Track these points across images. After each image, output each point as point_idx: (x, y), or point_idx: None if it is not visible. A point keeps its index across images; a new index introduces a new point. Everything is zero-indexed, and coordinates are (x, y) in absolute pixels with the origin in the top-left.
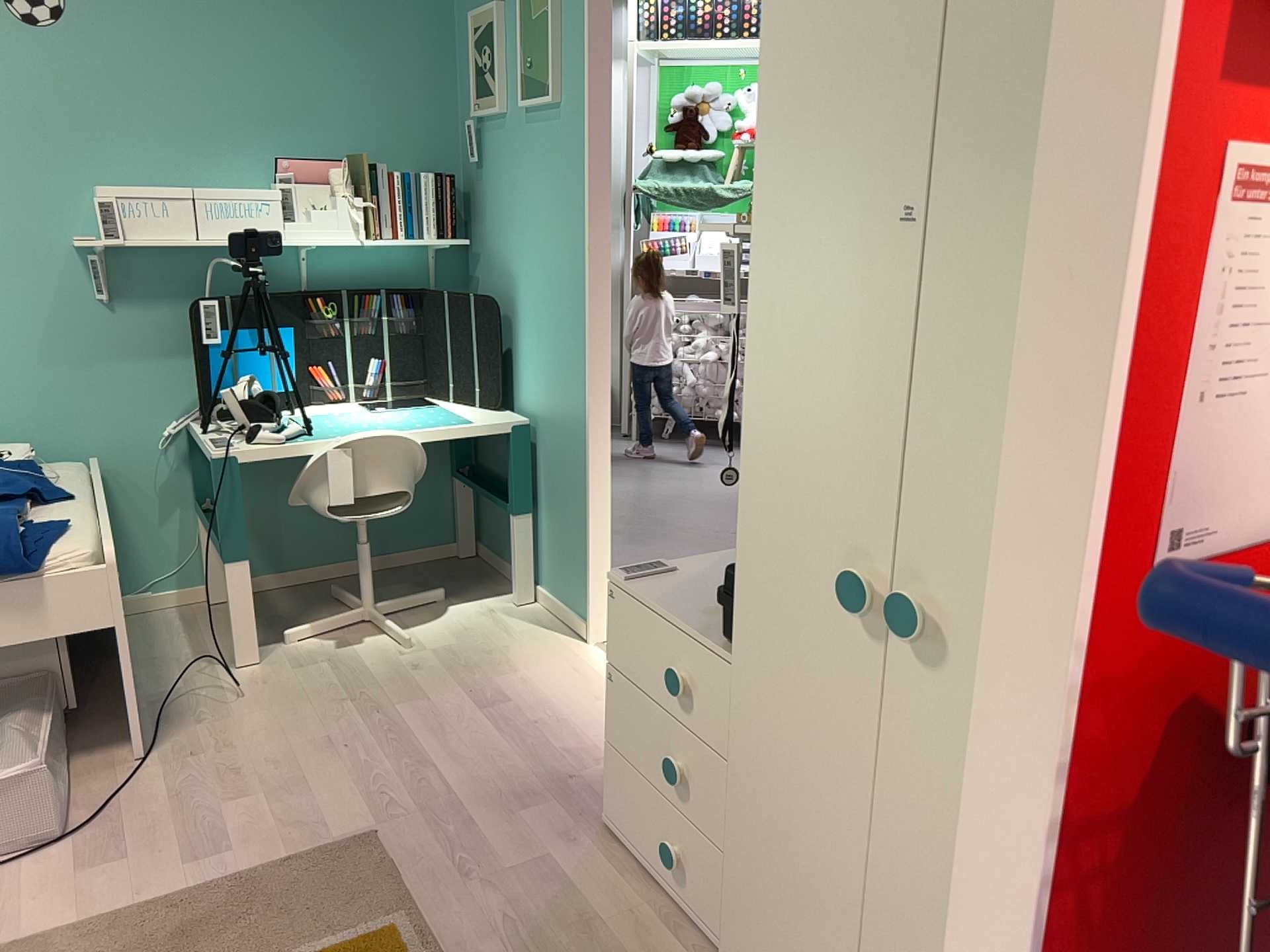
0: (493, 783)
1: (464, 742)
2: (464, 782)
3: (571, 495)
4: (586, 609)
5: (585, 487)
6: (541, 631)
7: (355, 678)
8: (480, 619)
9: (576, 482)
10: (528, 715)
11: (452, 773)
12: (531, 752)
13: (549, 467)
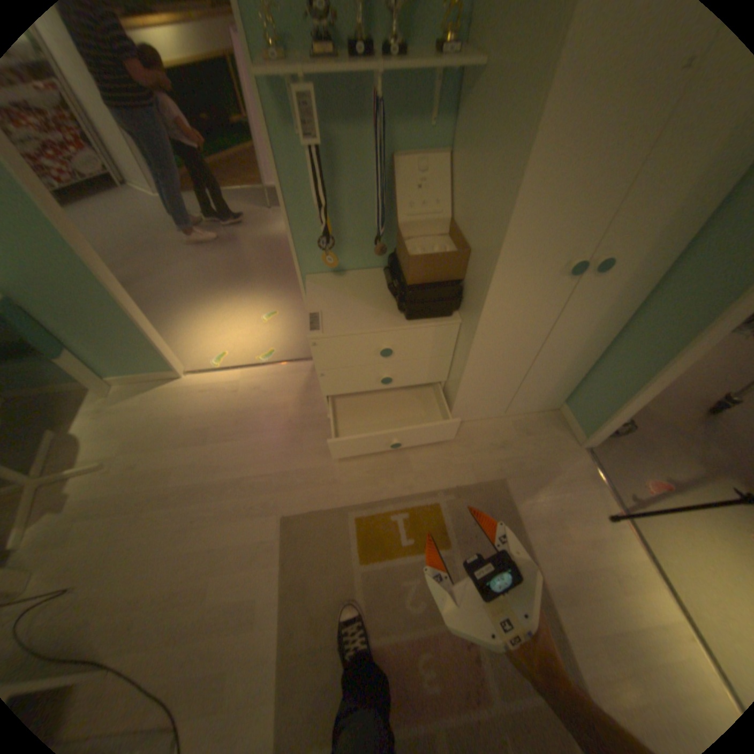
0: (273, 454)
1: (230, 458)
2: (264, 467)
3: (103, 319)
4: (166, 365)
5: (119, 309)
6: (147, 394)
7: (114, 506)
8: (104, 419)
9: (104, 310)
10: (227, 424)
11: (254, 470)
12: (259, 431)
13: (59, 315)
